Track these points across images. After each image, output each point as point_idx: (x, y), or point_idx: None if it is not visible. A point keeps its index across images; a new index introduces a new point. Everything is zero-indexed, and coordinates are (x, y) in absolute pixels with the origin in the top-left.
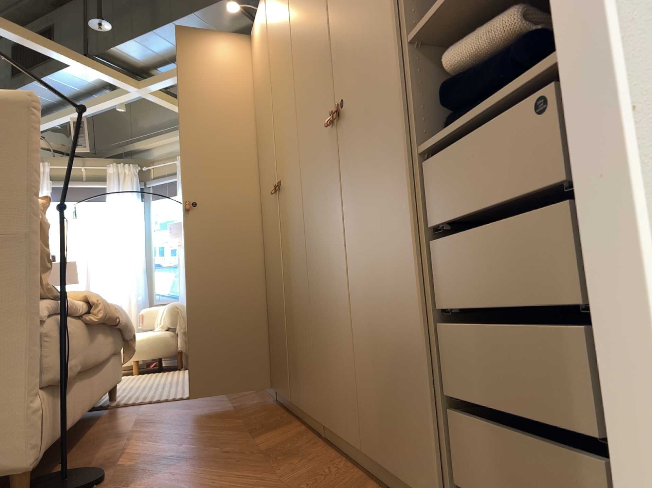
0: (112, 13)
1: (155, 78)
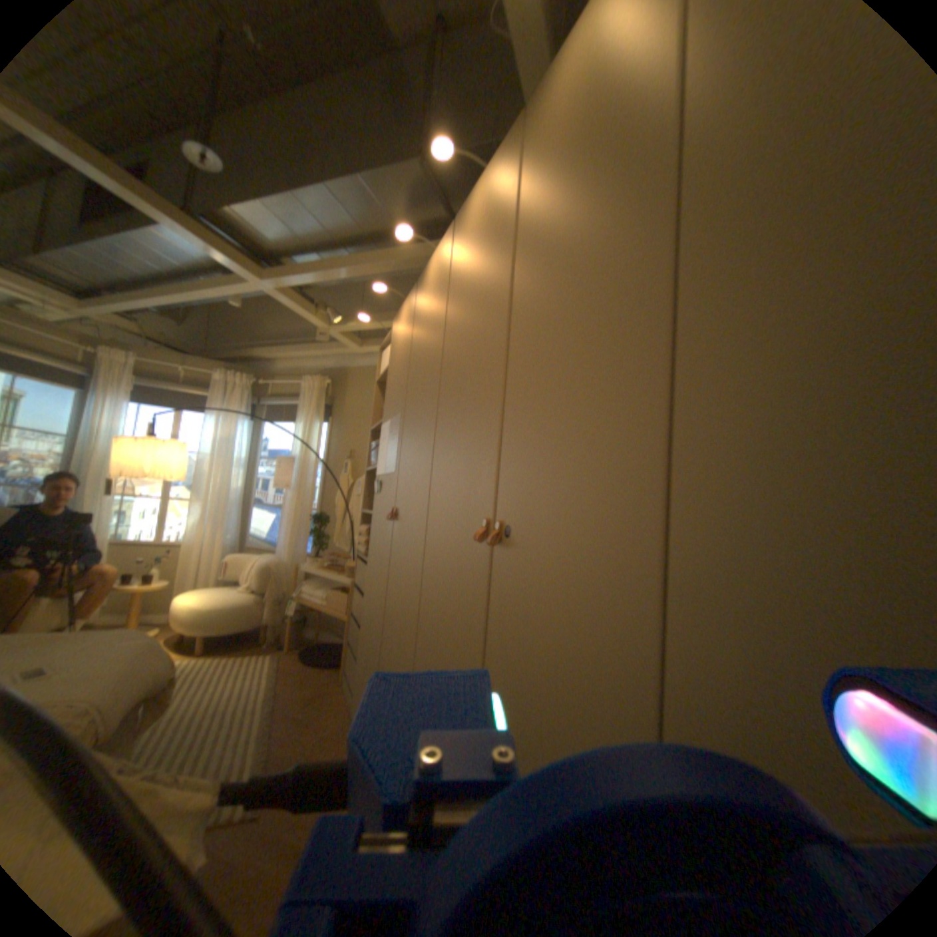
0: (231, 154)
1: (284, 268)
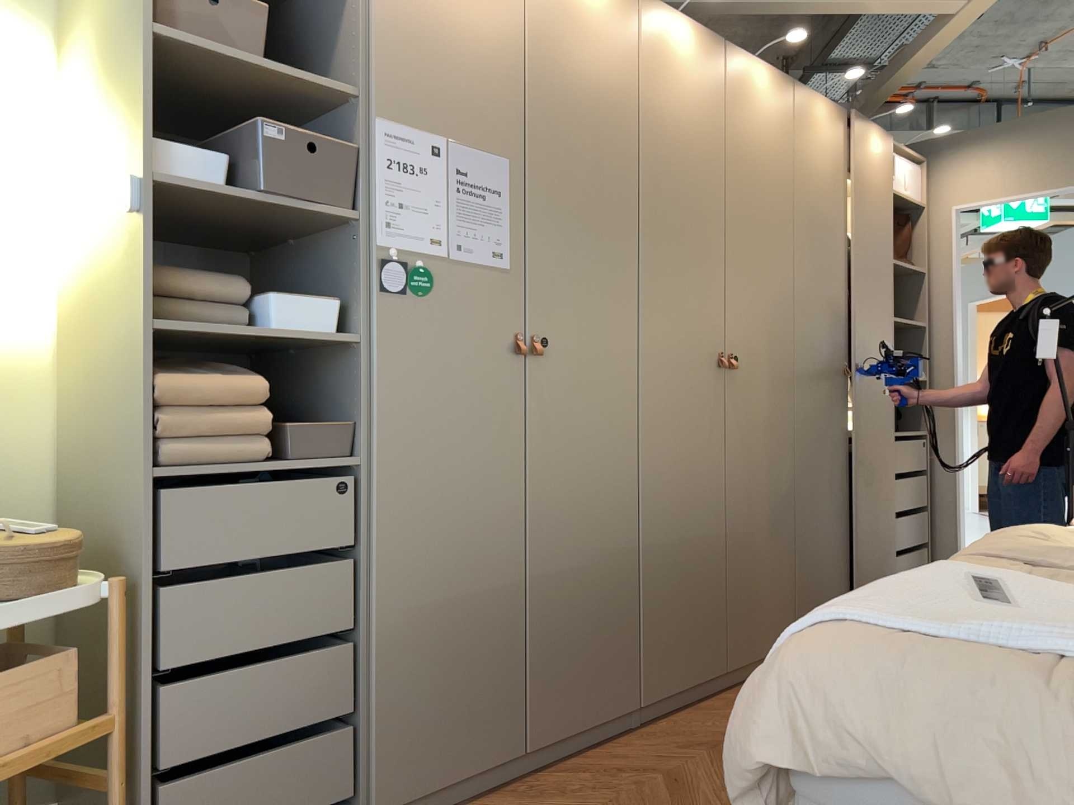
0: None
1: None
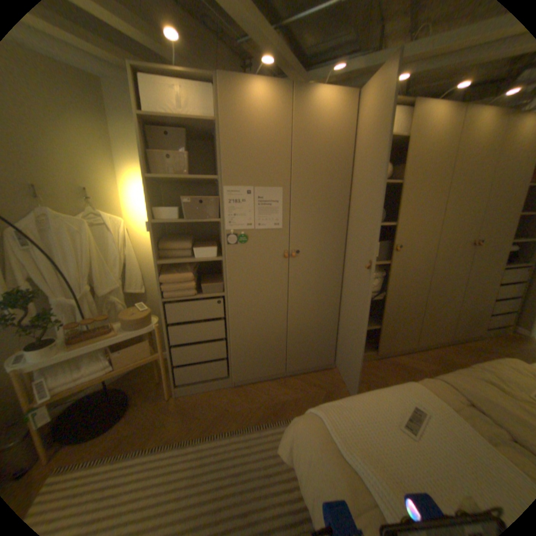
0: None
1: None
